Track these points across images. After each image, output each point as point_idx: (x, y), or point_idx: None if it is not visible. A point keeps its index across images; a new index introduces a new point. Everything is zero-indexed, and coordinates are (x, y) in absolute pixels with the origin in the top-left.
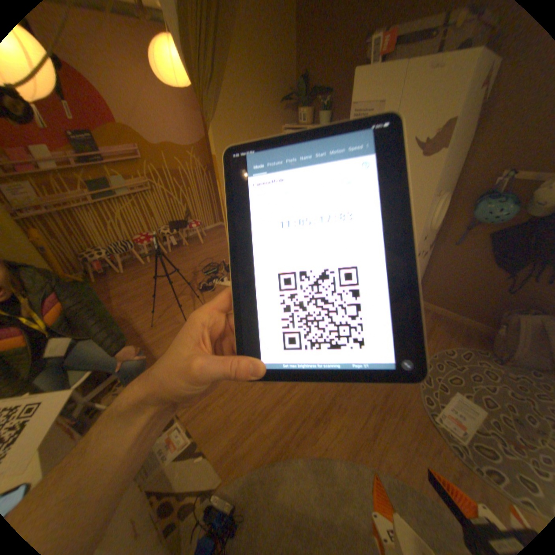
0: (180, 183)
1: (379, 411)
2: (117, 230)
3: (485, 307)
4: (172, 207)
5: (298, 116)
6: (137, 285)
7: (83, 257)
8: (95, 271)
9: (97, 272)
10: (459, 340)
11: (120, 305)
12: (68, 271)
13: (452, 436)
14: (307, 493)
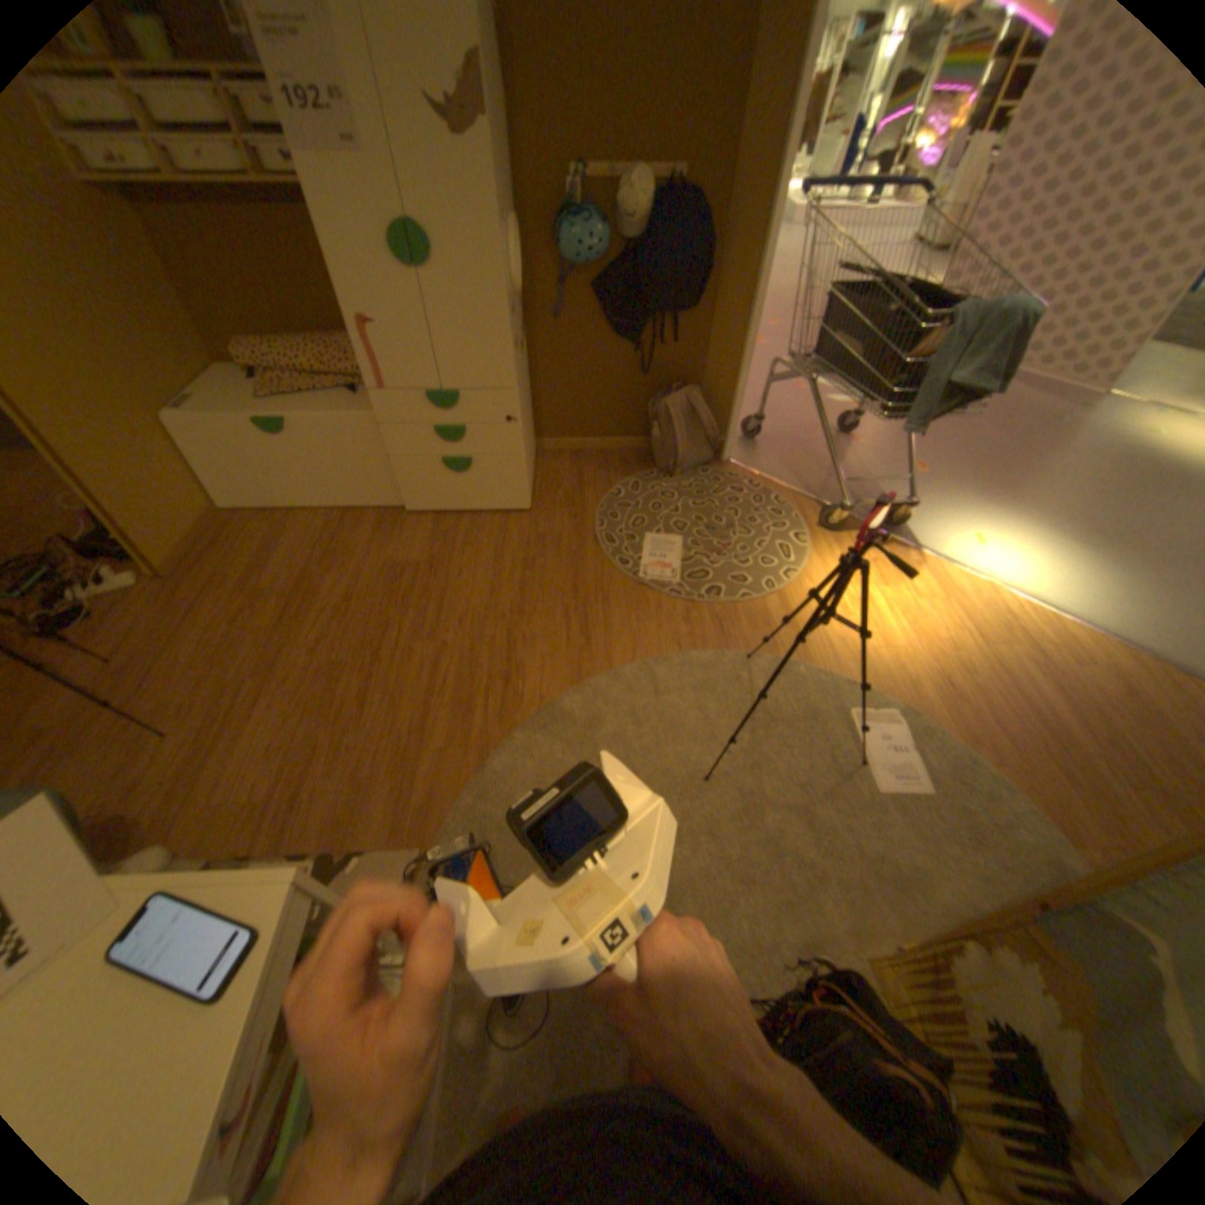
0: None
1: (574, 610)
2: None
3: (624, 410)
4: None
5: None
6: None
7: None
8: None
9: None
10: (616, 473)
11: None
12: None
13: (661, 583)
14: (548, 756)
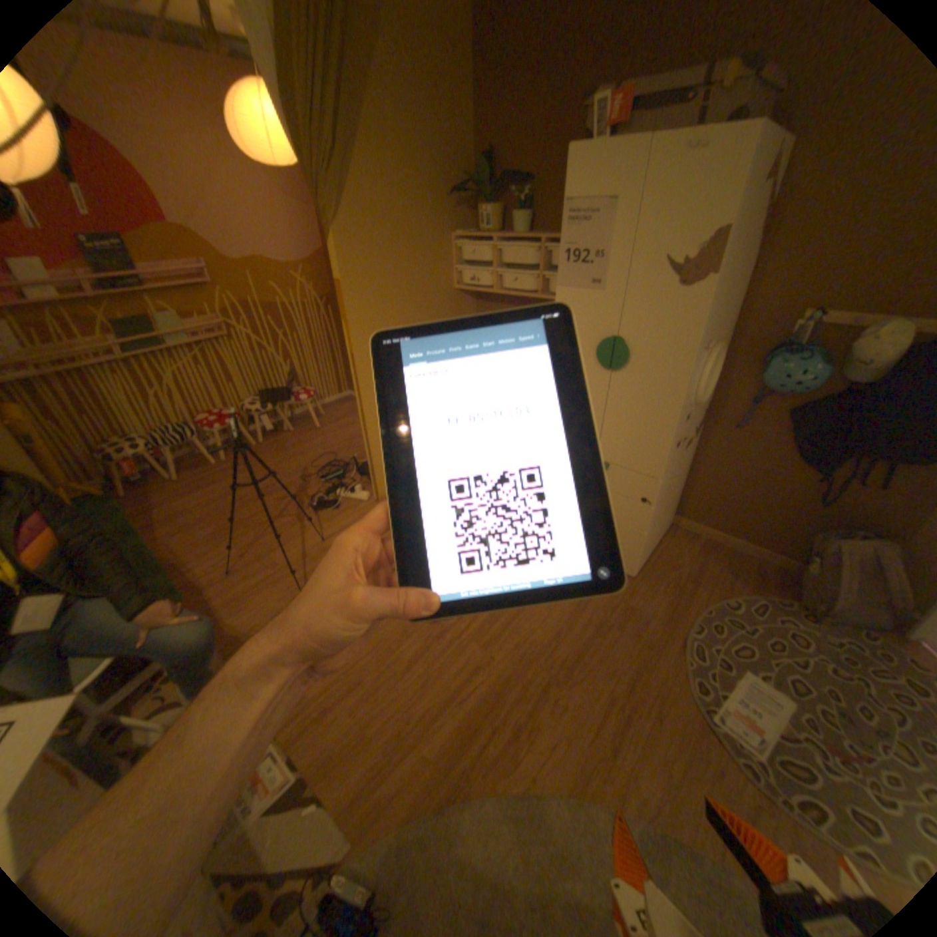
0: (280, 324)
1: (621, 708)
2: (166, 405)
3: (786, 528)
4: (266, 365)
5: (478, 218)
6: (202, 500)
7: (104, 451)
8: (127, 477)
9: (129, 478)
10: (748, 584)
11: (171, 536)
12: (76, 477)
13: (742, 747)
14: (502, 860)
